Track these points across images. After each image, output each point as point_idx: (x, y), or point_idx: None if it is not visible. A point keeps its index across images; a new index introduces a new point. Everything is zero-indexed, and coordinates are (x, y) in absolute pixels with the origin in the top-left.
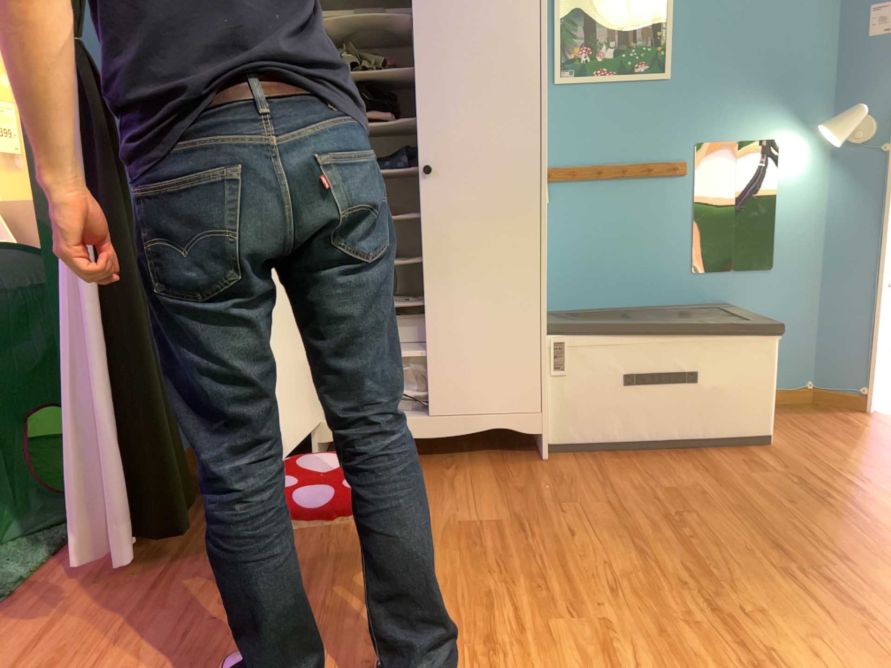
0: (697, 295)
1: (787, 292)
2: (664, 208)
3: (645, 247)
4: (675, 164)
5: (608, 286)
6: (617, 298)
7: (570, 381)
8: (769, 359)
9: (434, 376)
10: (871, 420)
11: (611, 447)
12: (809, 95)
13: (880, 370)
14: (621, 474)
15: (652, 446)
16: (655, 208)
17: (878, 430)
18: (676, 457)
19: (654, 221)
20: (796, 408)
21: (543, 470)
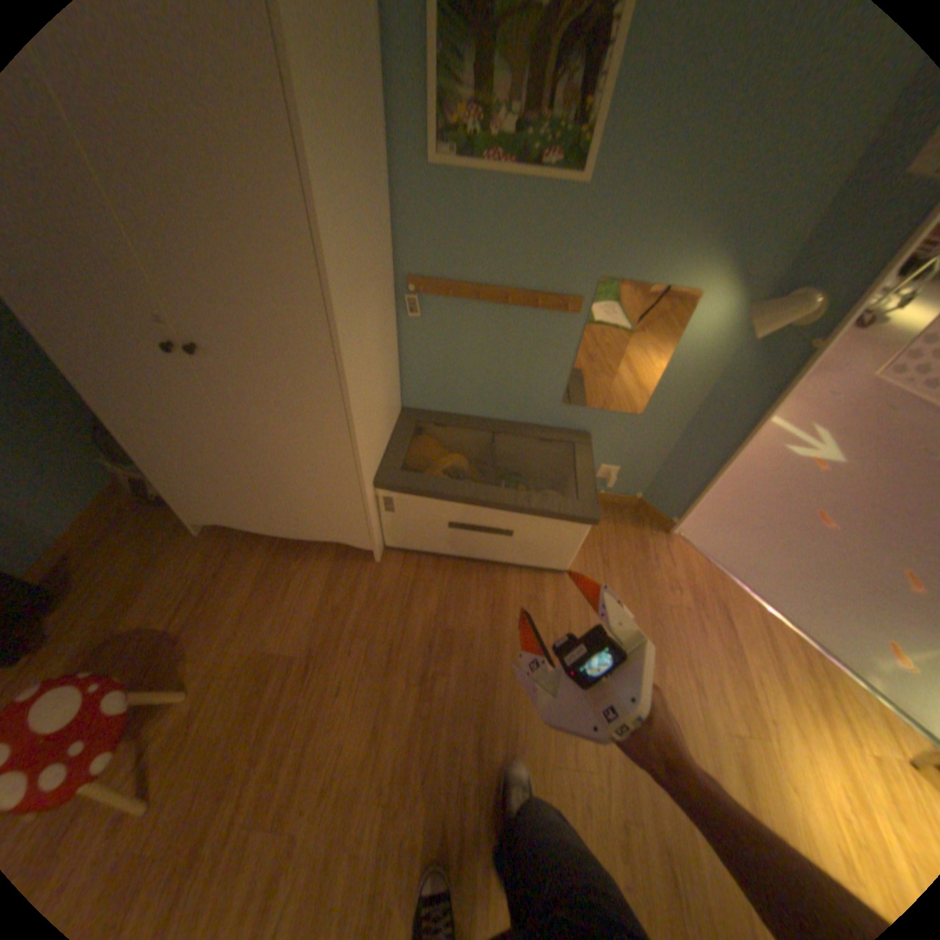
0: (563, 421)
1: (648, 433)
2: (548, 342)
3: (521, 375)
4: (570, 299)
5: (480, 401)
6: (488, 411)
7: (403, 520)
8: (581, 536)
9: (279, 502)
10: (667, 545)
11: (438, 557)
12: (769, 238)
13: (697, 508)
14: (429, 599)
15: (471, 562)
16: (538, 340)
17: (663, 564)
18: (485, 577)
19: (535, 353)
20: (619, 512)
21: (371, 580)
